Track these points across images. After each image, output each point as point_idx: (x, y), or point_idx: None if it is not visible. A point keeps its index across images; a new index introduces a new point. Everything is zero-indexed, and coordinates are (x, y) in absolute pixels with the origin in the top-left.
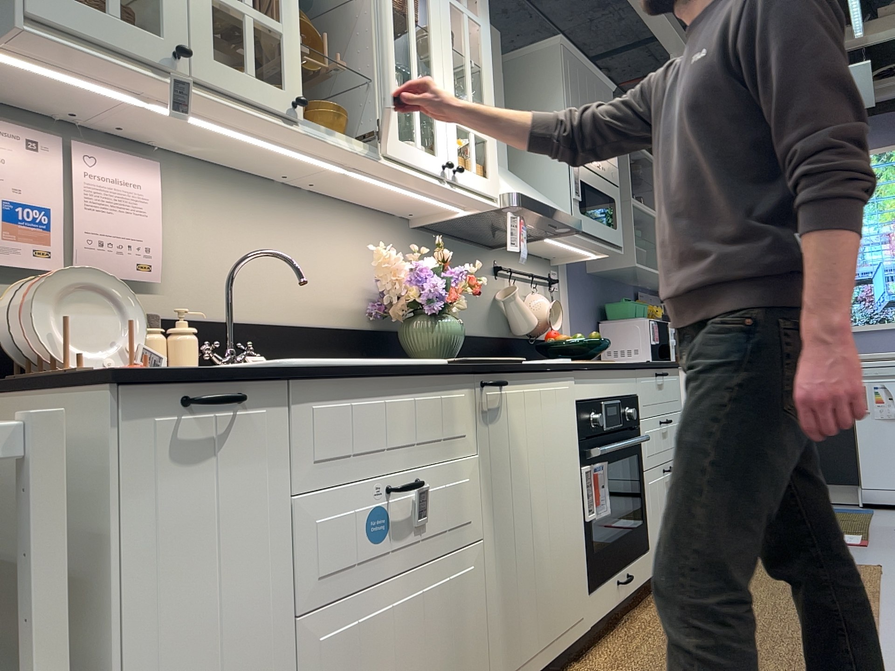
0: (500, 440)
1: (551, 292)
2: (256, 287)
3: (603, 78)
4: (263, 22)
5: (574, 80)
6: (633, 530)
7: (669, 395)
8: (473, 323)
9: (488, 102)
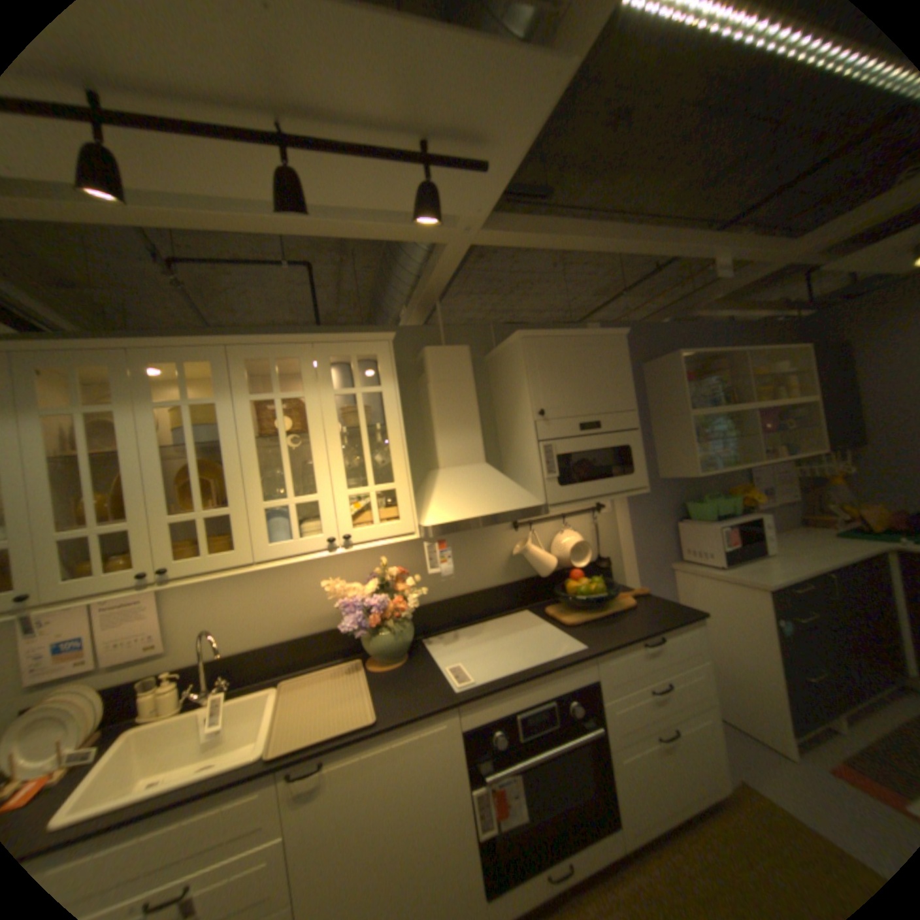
0: (319, 814)
1: (597, 517)
2: (248, 626)
3: (602, 332)
4: (110, 531)
5: (545, 362)
6: (583, 822)
7: (674, 658)
8: (483, 579)
9: (395, 454)
